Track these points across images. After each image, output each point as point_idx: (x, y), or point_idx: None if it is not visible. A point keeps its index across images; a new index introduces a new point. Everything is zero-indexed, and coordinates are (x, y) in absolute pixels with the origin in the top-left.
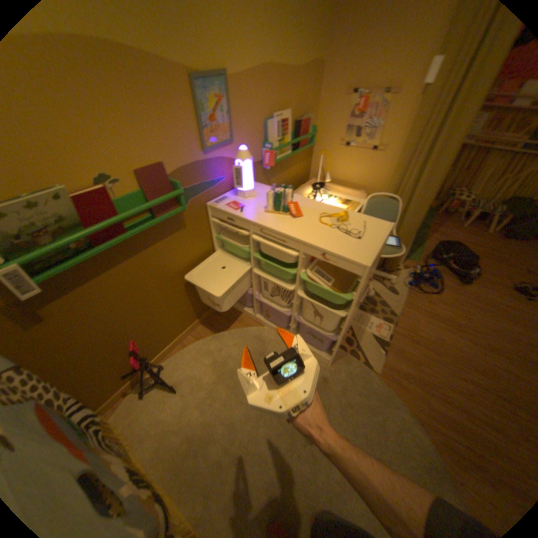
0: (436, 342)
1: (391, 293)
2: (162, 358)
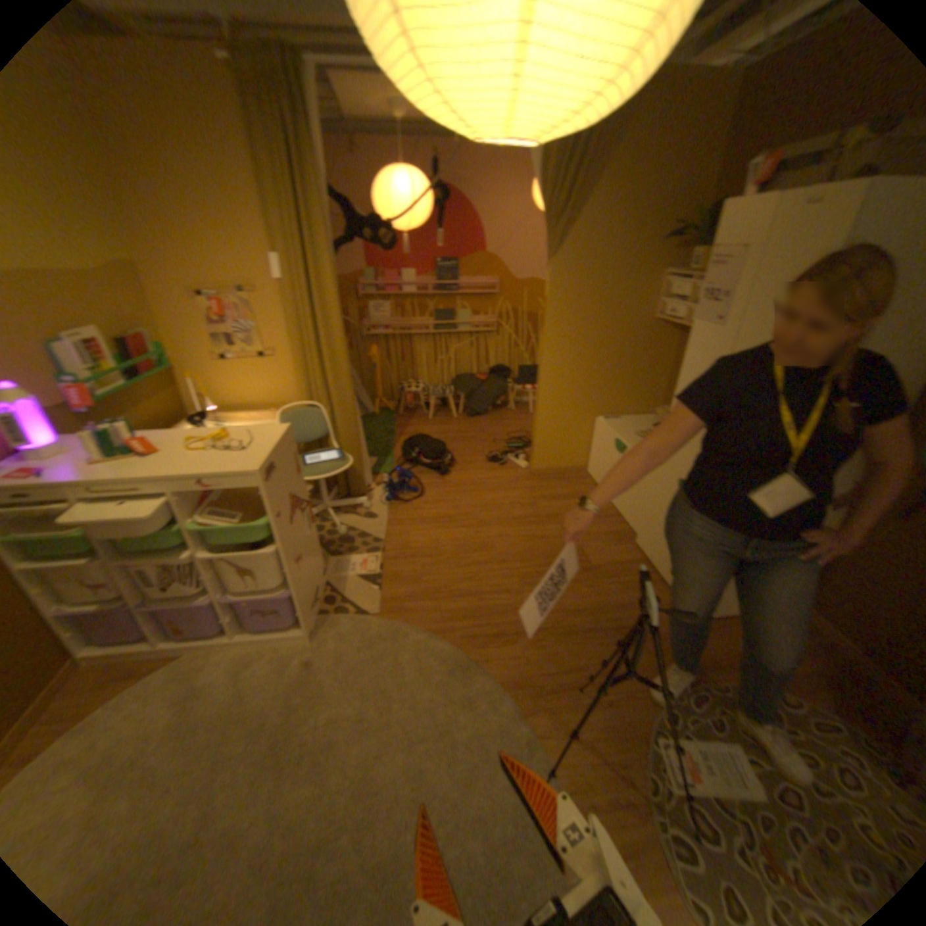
0: (429, 546)
1: (367, 520)
2: None
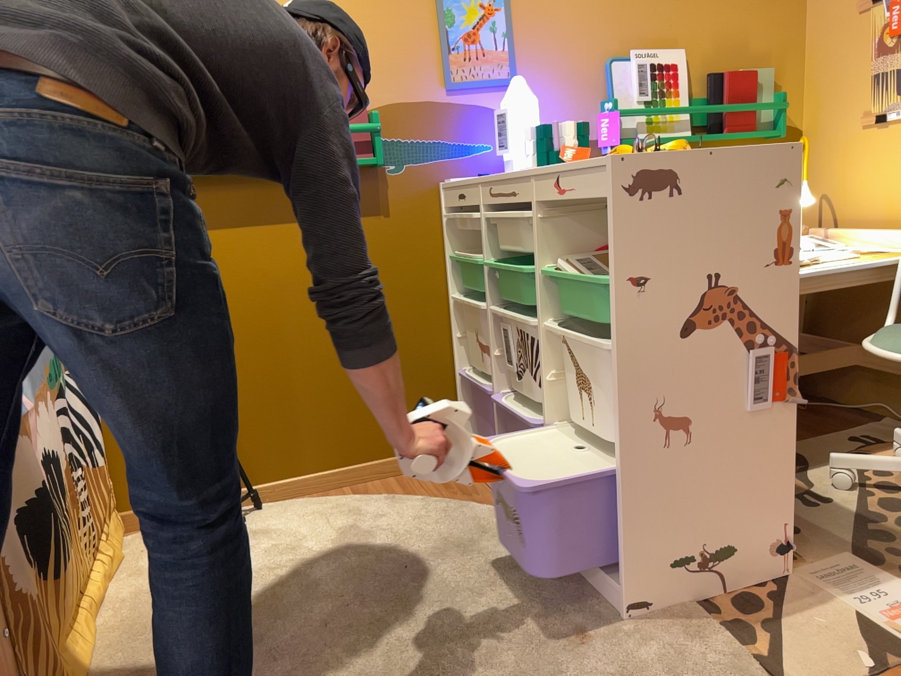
0: None
1: None
2: (272, 498)
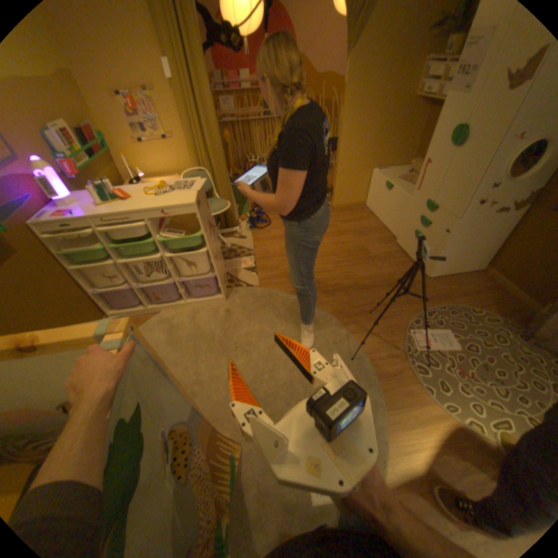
0: (279, 251)
1: (241, 240)
2: None
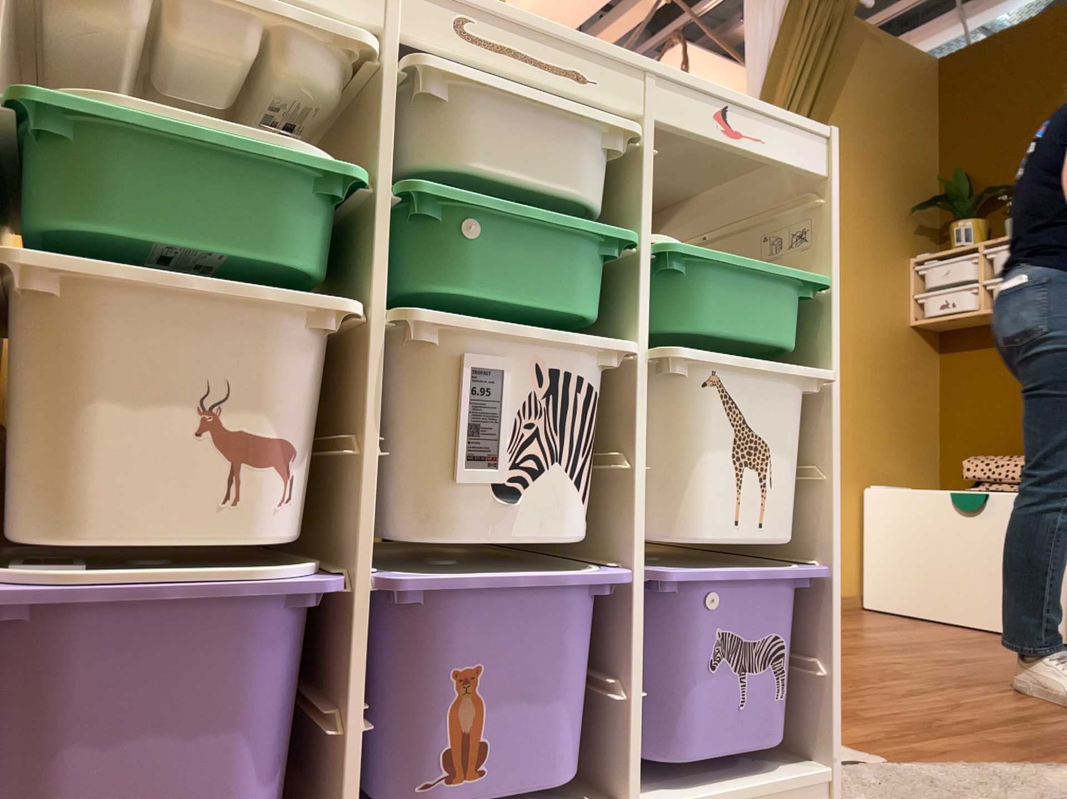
0: None
1: None
2: None
